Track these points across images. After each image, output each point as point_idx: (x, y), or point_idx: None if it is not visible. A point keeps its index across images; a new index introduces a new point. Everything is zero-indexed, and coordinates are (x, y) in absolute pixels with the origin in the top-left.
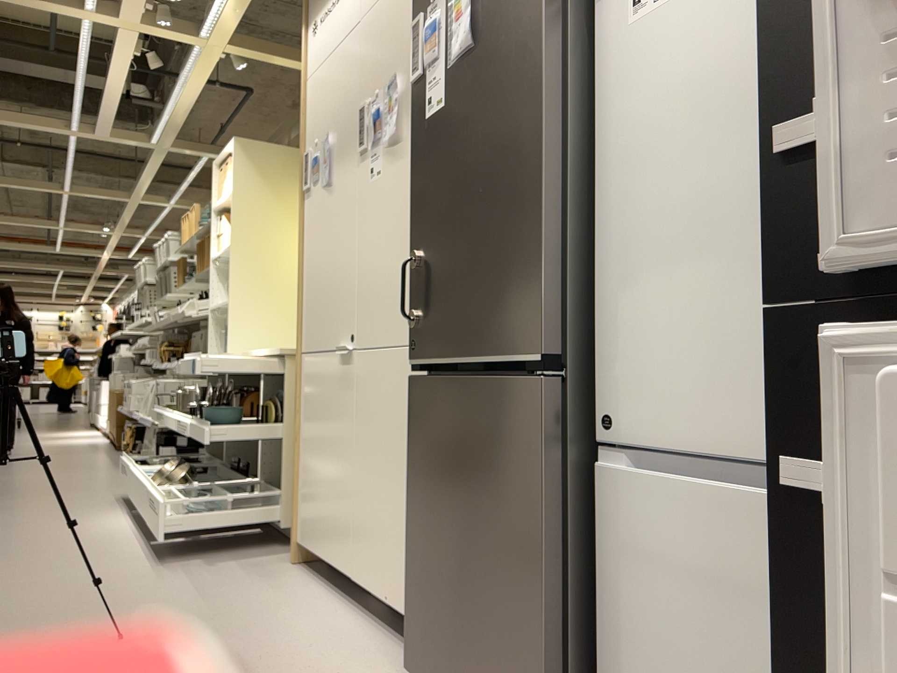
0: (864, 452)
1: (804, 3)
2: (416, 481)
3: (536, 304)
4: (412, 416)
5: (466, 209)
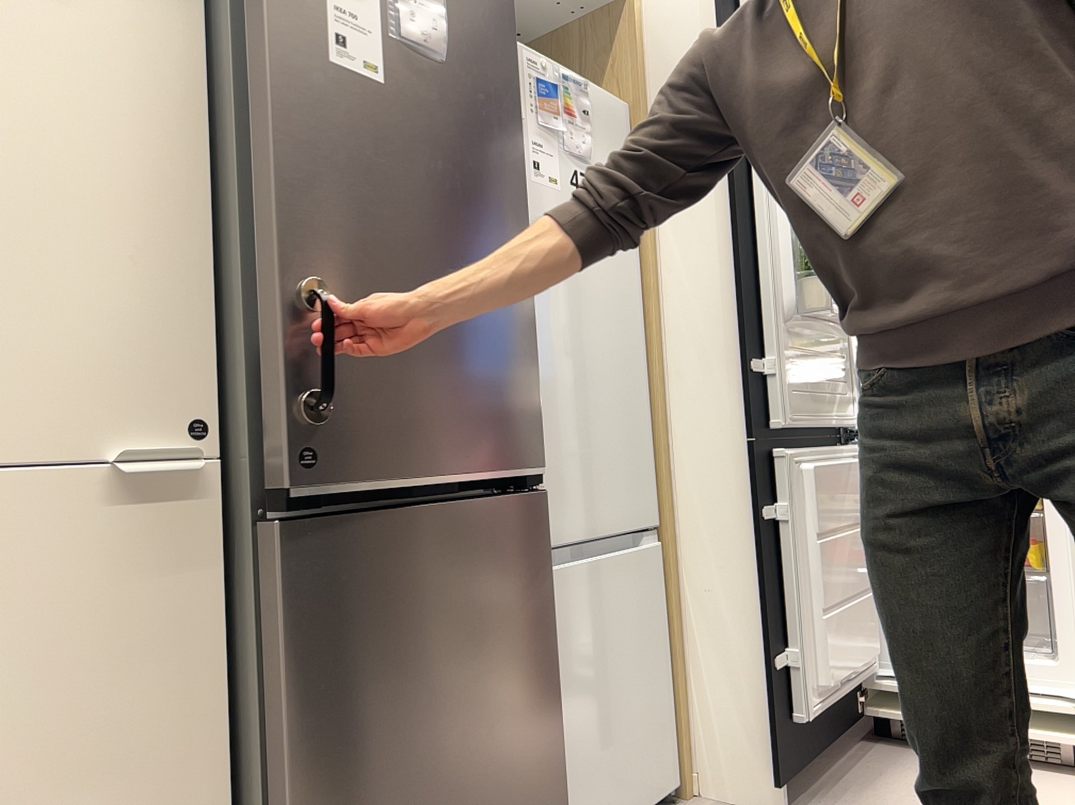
0: (792, 491)
1: (750, 306)
2: (320, 711)
3: (533, 413)
4: (296, 594)
5: (431, 269)
